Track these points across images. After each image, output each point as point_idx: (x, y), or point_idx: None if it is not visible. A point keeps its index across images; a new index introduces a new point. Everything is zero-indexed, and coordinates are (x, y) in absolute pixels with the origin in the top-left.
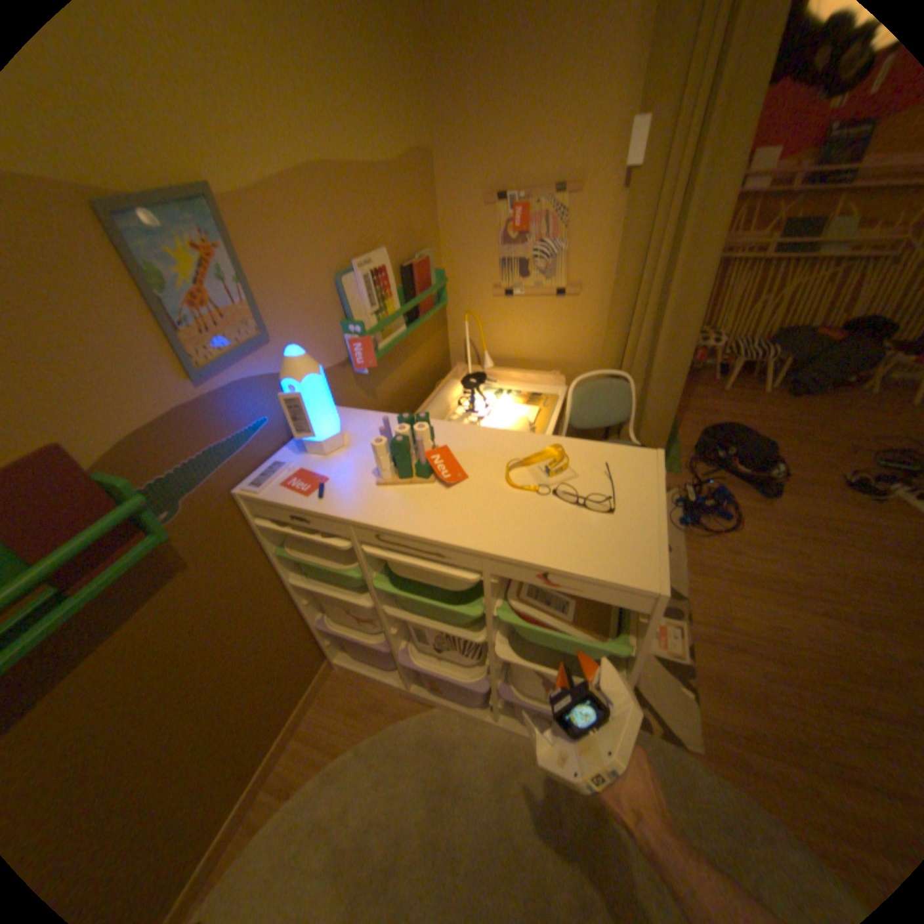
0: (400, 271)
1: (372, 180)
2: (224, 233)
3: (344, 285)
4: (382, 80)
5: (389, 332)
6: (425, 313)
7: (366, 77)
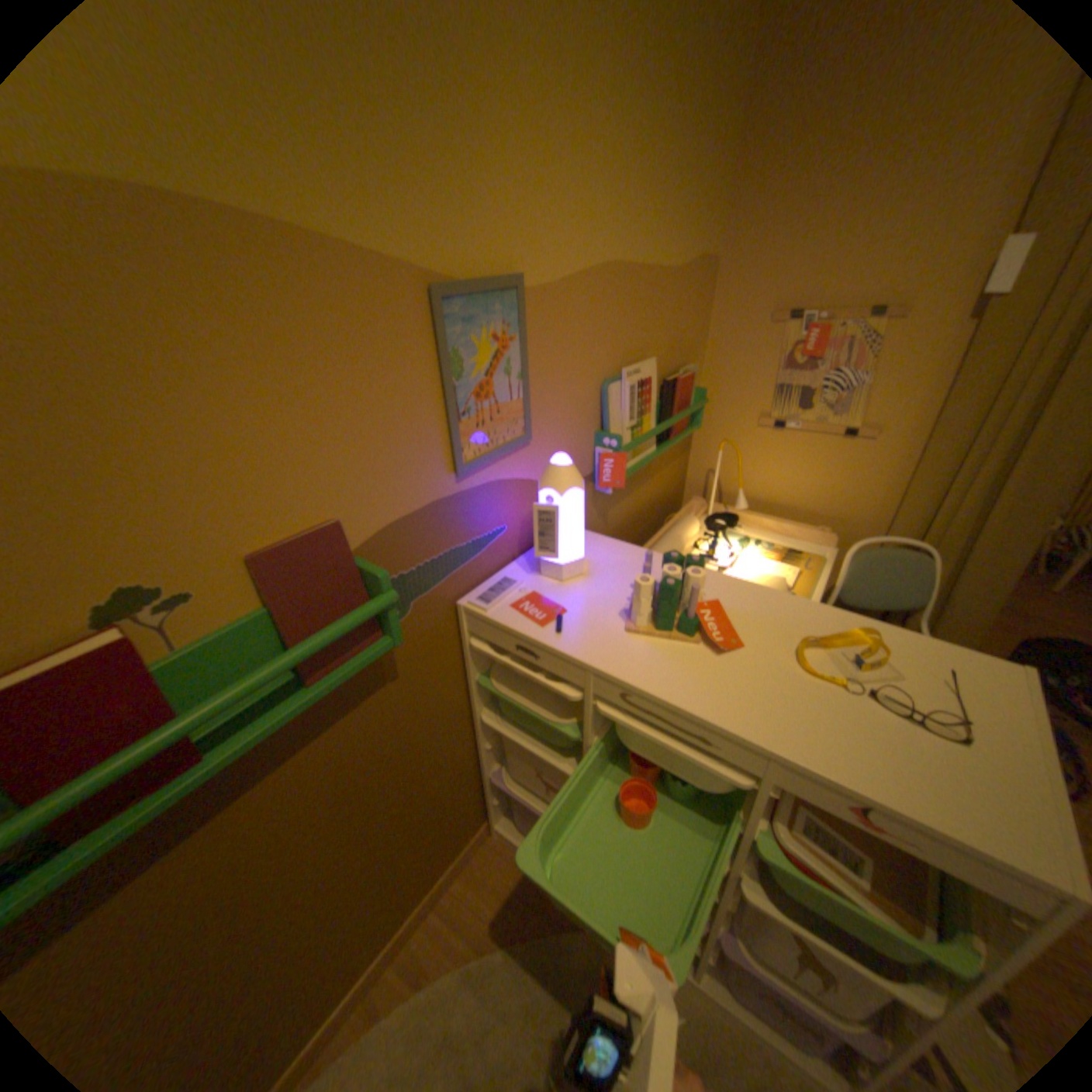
0: (661, 385)
1: (659, 285)
2: (524, 327)
3: (609, 394)
4: (692, 184)
5: (639, 451)
6: (678, 435)
7: (679, 180)
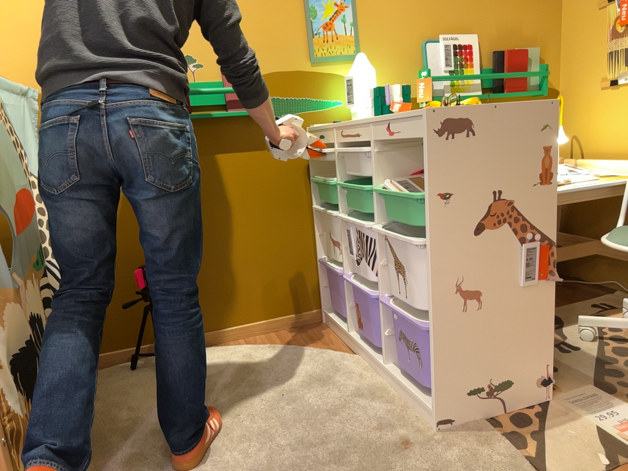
0: (493, 58)
1: None
2: (353, 3)
3: (427, 48)
4: None
5: (459, 90)
6: (511, 92)
7: None
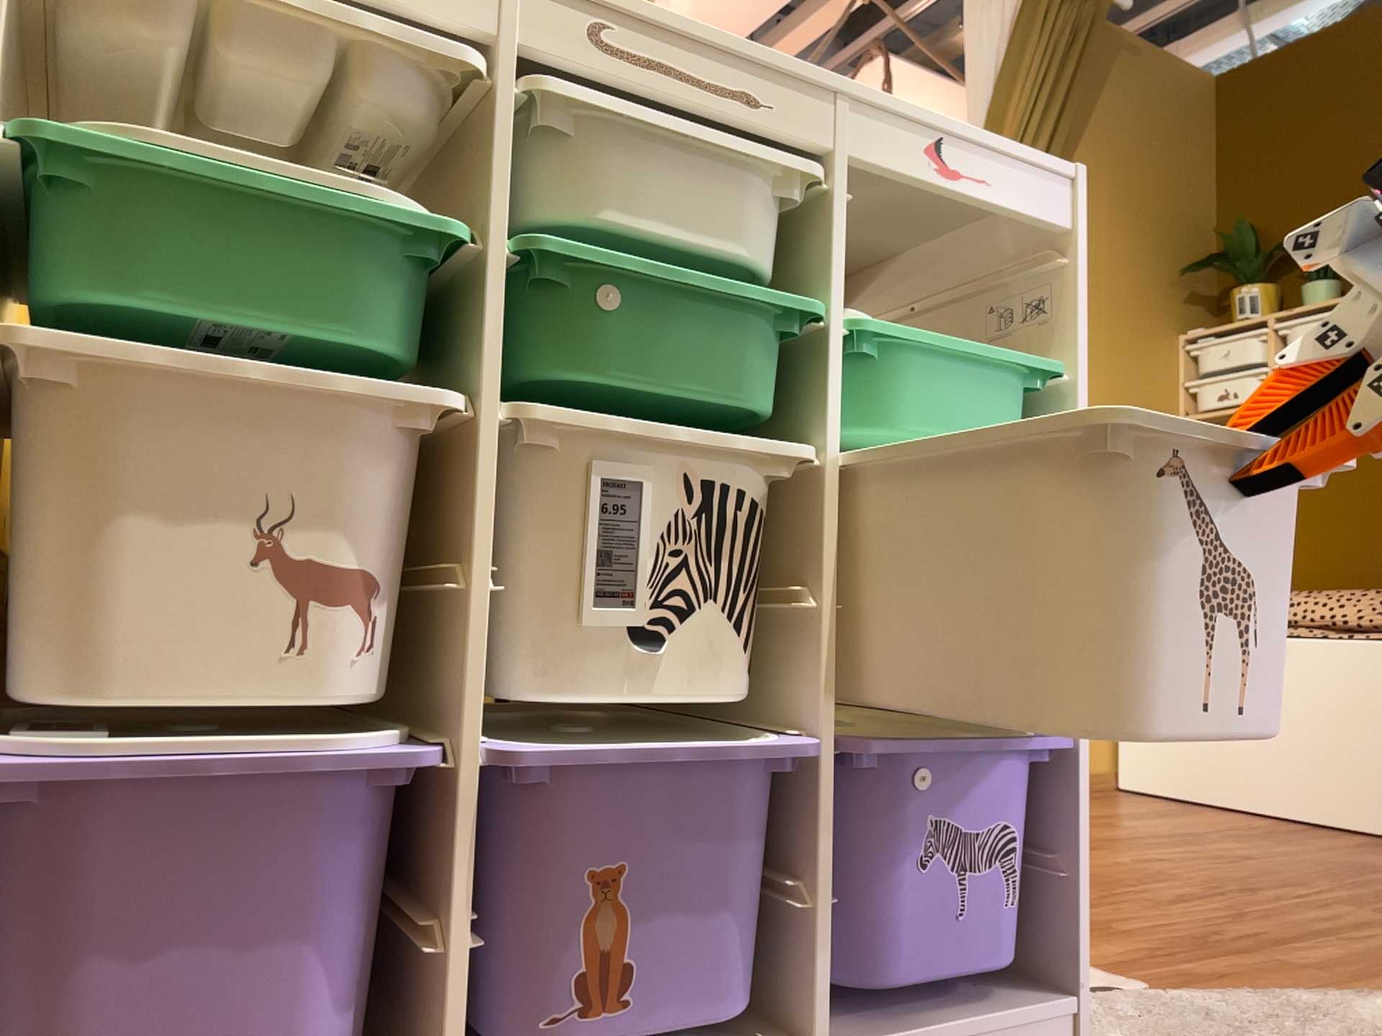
0: None
1: None
2: None
3: None
4: None
5: None
6: None
7: None
